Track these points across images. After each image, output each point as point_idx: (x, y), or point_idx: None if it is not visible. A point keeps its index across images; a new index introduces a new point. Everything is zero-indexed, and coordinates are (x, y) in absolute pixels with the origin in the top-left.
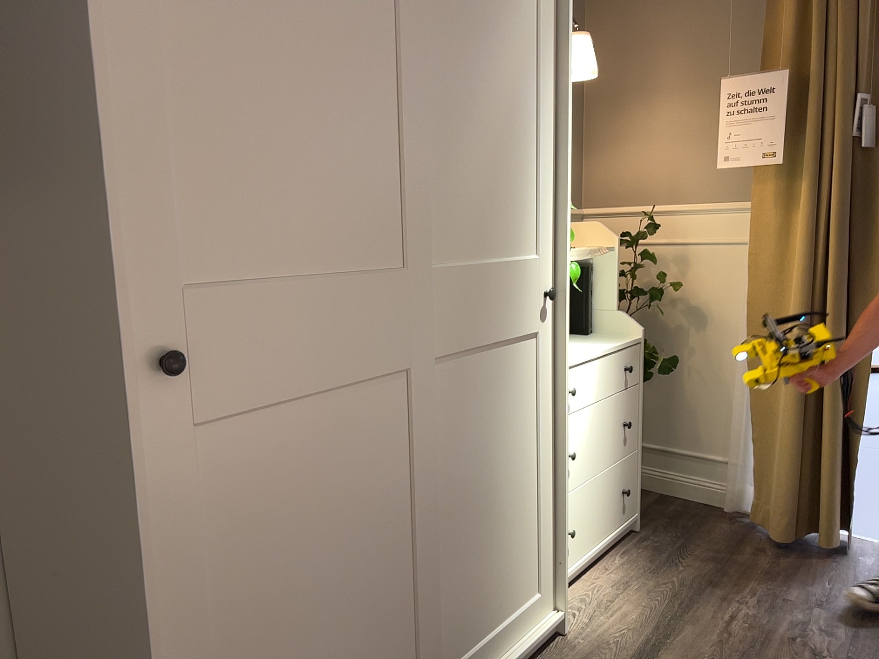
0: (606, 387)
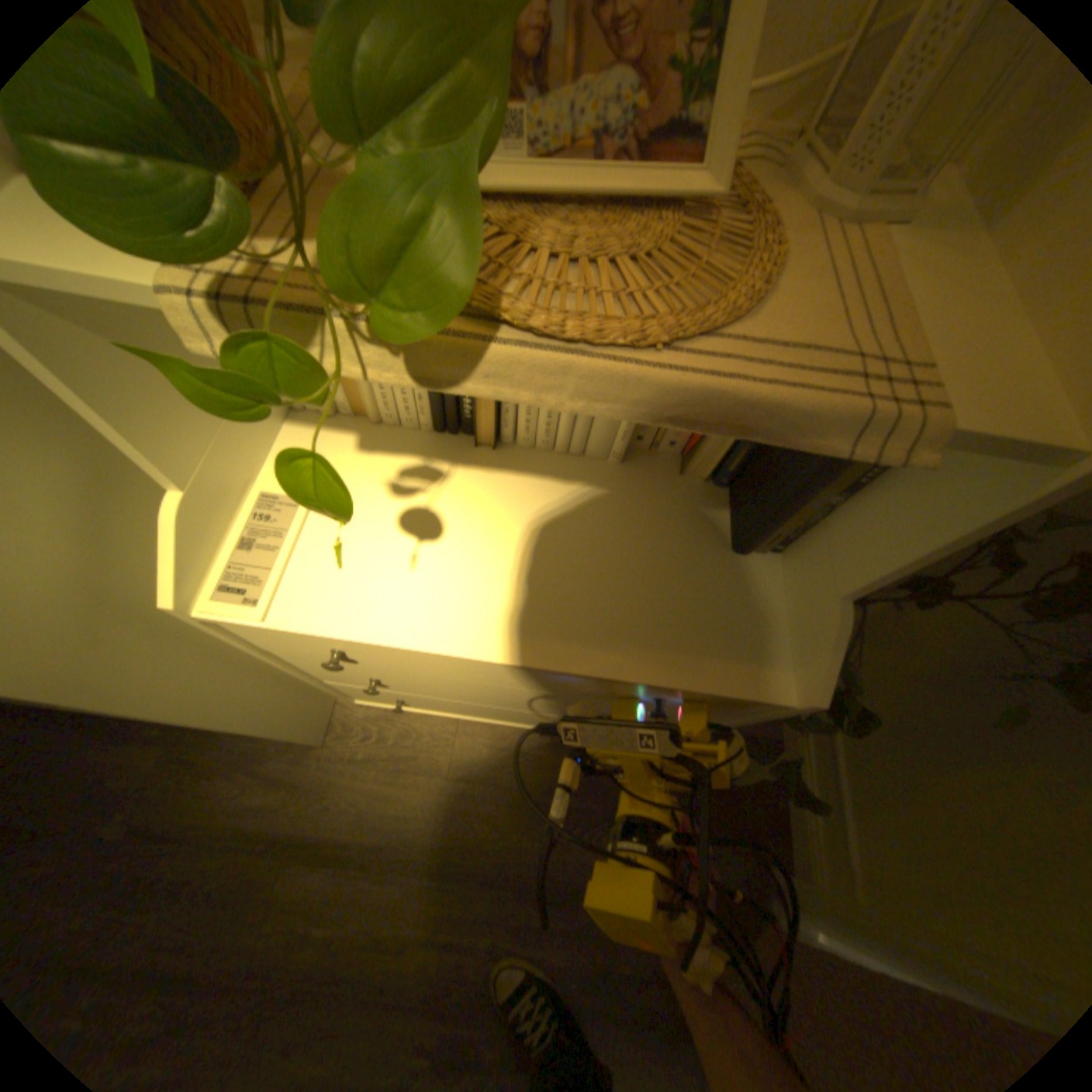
0: (533, 684)
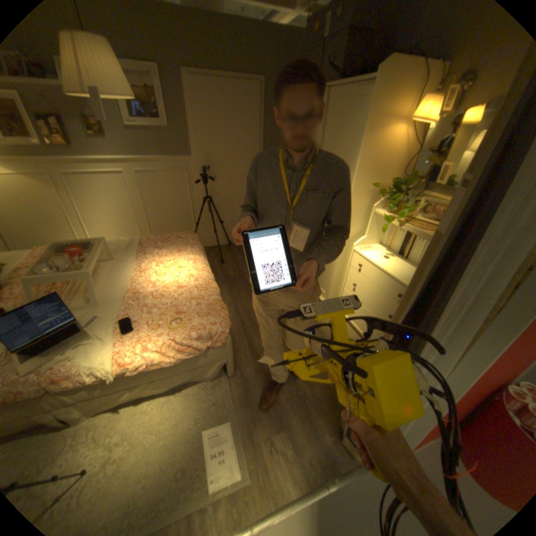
0: (383, 285)
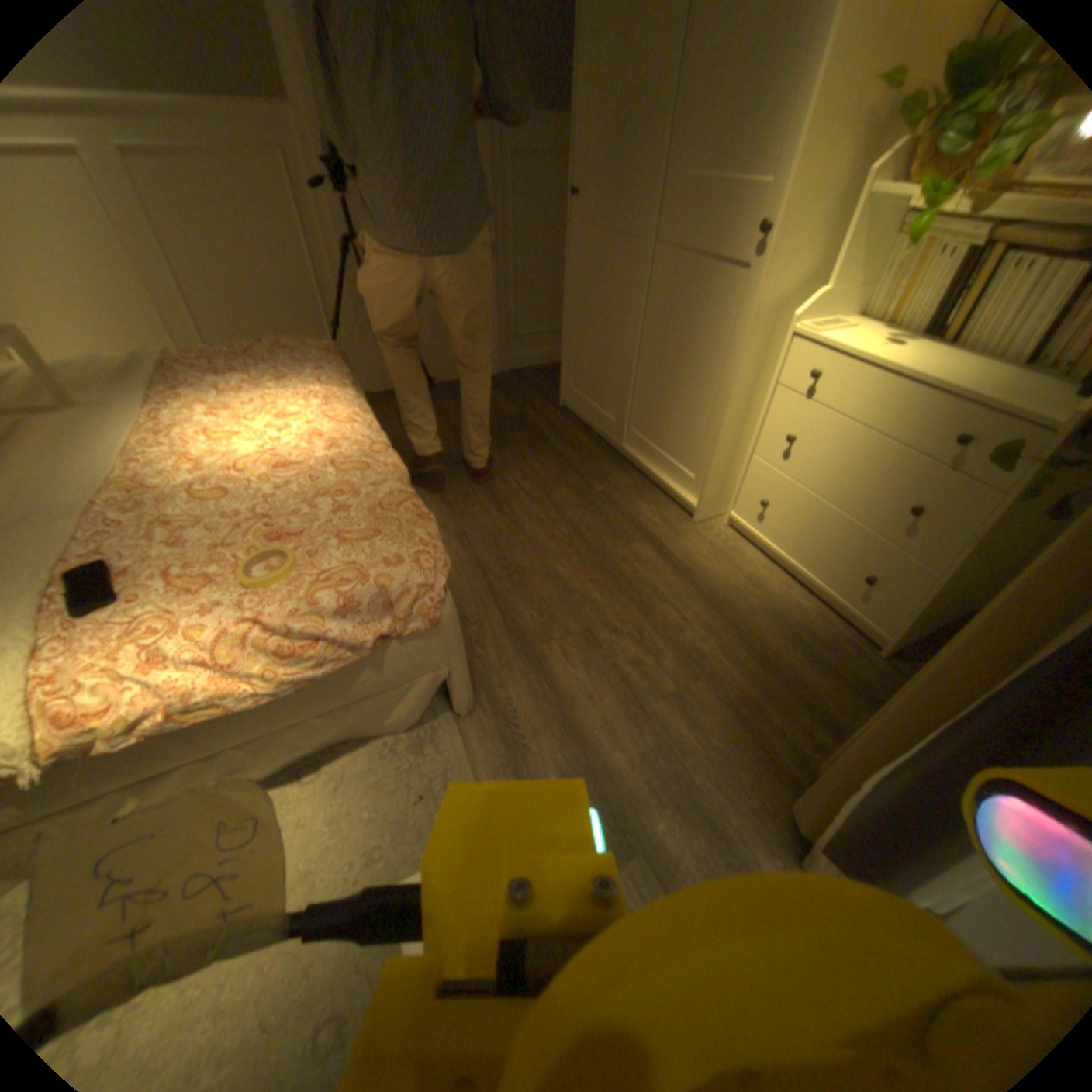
0: (896, 420)
